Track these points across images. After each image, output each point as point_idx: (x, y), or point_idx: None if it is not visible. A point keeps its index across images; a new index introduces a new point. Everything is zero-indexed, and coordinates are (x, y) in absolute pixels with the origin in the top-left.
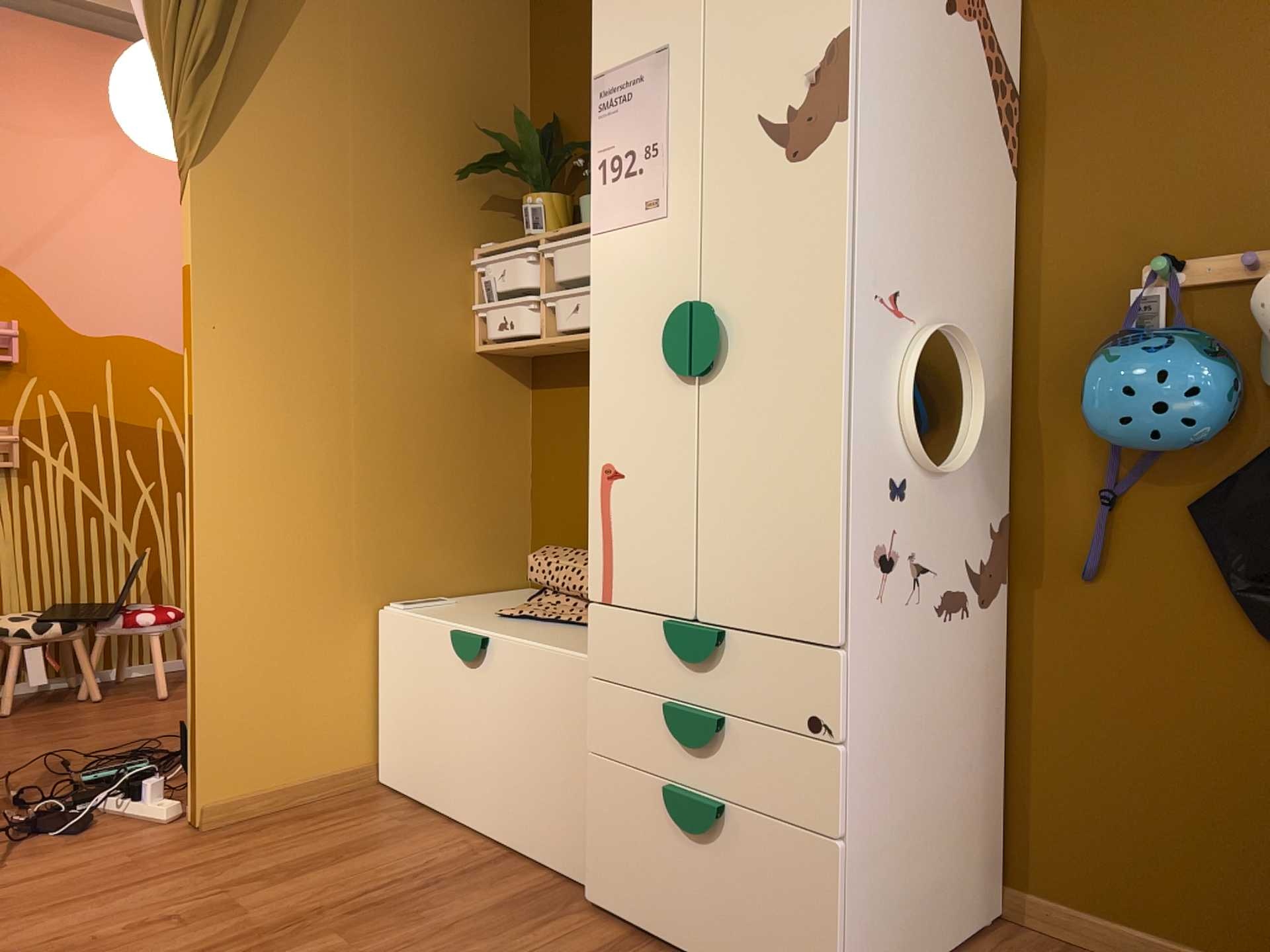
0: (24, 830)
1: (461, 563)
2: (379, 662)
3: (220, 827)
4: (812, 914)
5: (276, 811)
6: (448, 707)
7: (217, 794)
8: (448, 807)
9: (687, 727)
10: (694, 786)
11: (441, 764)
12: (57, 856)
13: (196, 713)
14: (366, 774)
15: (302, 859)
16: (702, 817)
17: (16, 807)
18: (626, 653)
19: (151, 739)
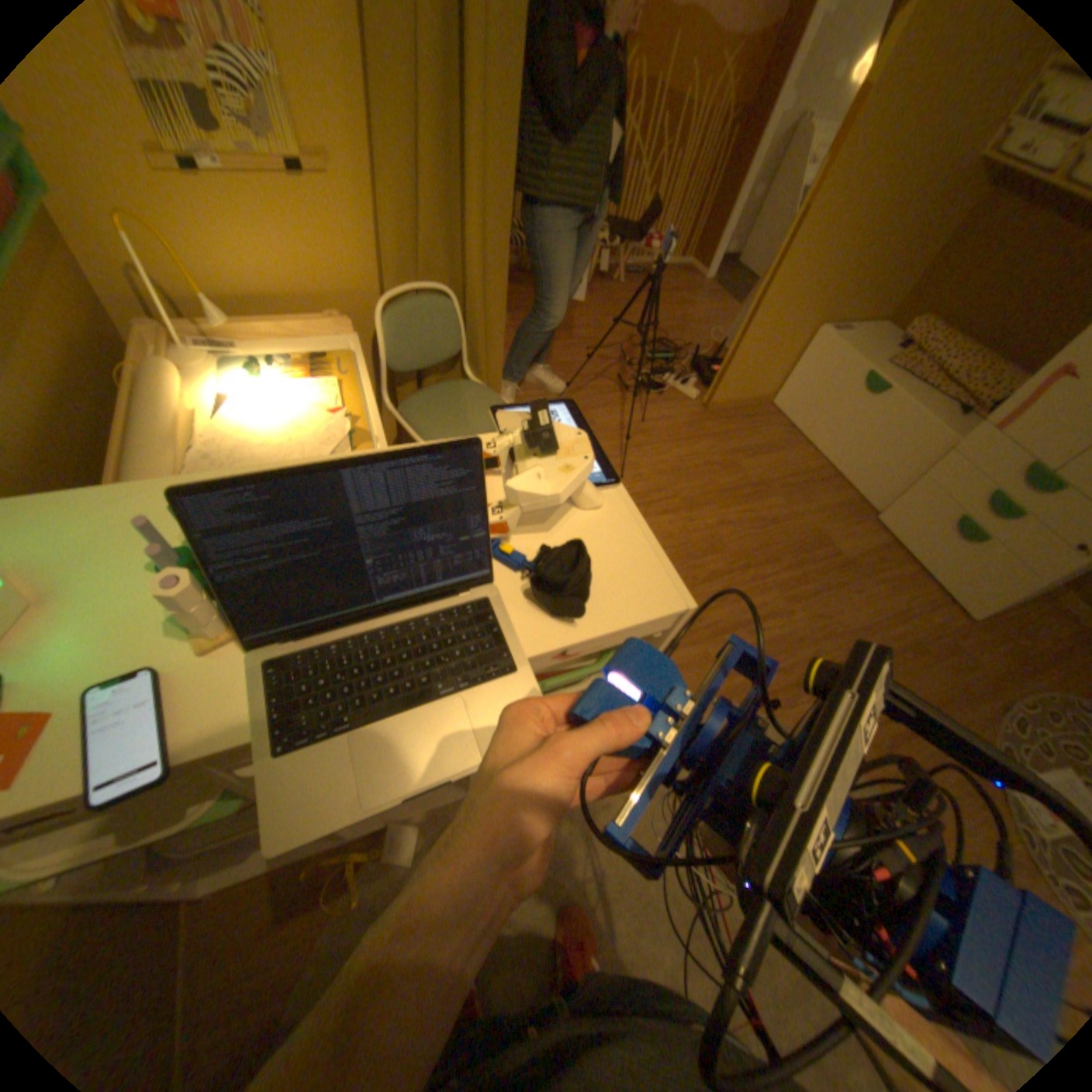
0: (641, 386)
1: (870, 303)
2: (805, 351)
3: (717, 411)
4: (1004, 589)
5: (736, 408)
6: (842, 400)
7: (720, 398)
8: (814, 437)
9: (1004, 504)
10: (983, 521)
11: (820, 419)
12: (662, 408)
13: (730, 365)
14: (771, 398)
15: (757, 446)
16: (979, 535)
17: (630, 367)
18: (991, 453)
19: (661, 331)
